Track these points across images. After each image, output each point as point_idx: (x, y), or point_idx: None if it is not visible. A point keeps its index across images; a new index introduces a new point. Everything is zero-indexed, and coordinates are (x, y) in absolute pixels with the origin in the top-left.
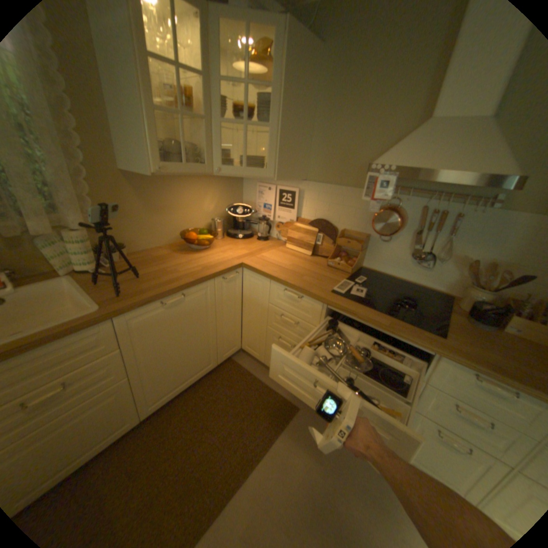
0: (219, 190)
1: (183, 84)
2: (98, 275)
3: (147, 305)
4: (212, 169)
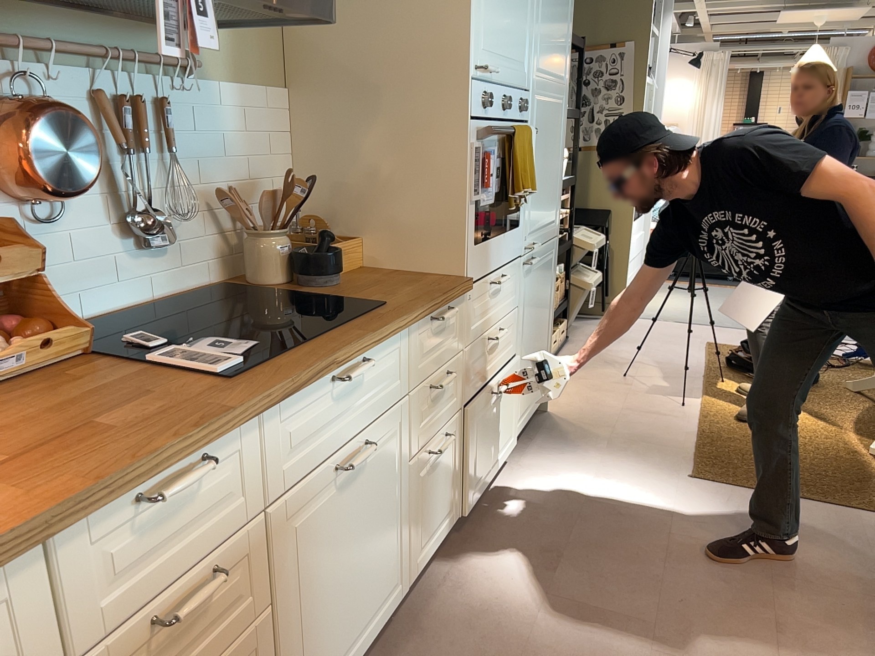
0: None
1: None
2: None
3: None
4: None
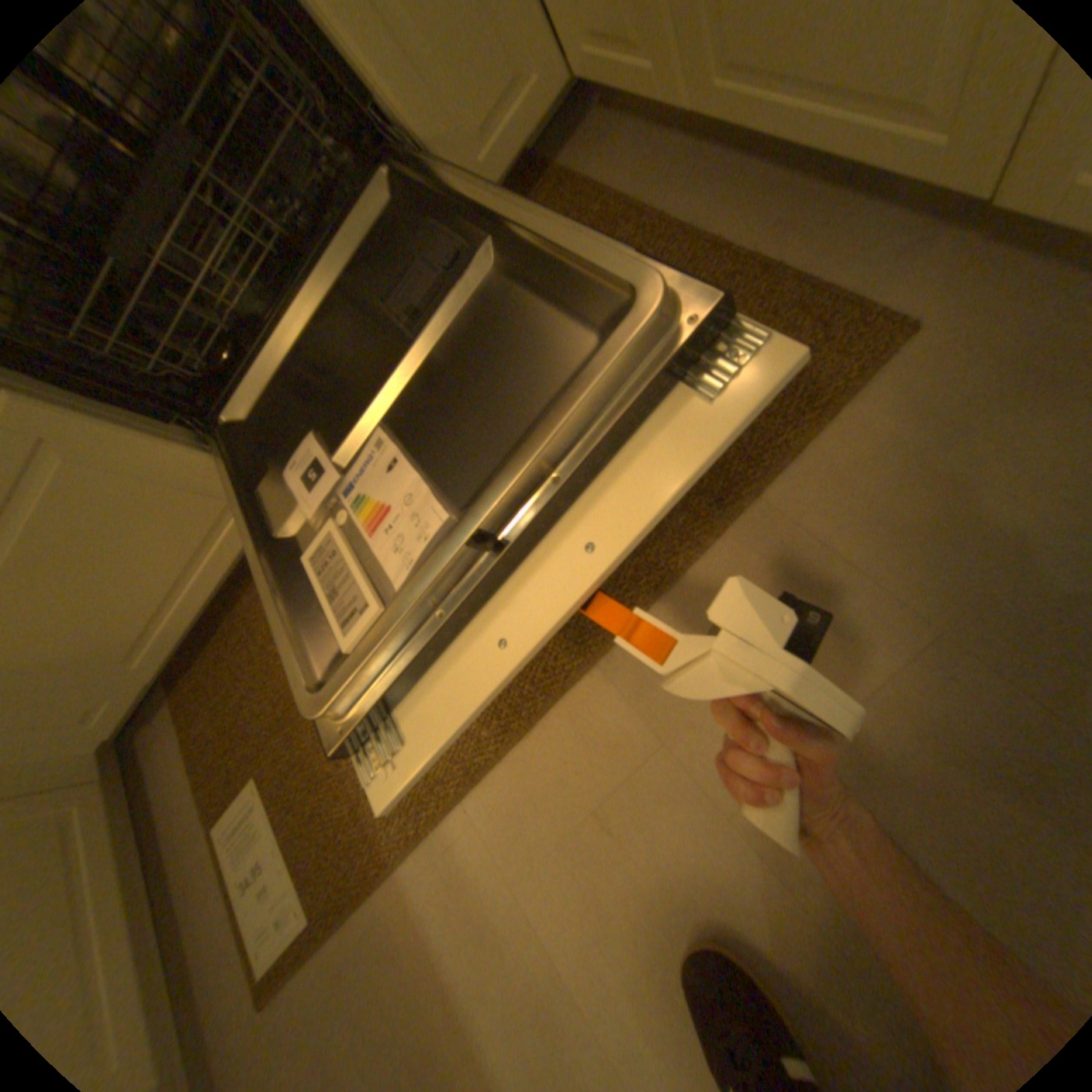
0: None
1: None
2: None
3: None
4: None
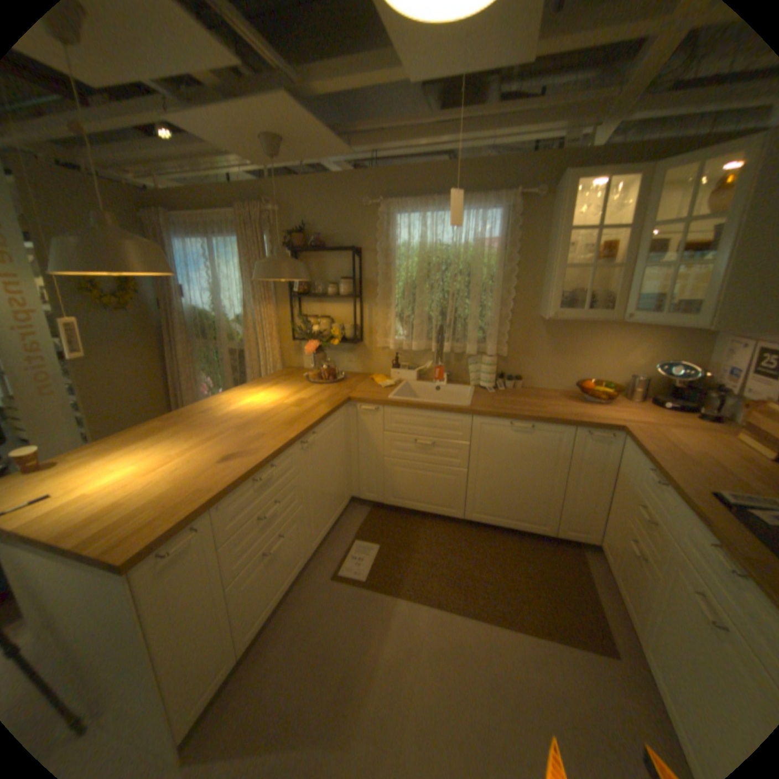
0: (662, 342)
1: (624, 234)
2: (489, 391)
3: (498, 418)
4: (625, 314)
